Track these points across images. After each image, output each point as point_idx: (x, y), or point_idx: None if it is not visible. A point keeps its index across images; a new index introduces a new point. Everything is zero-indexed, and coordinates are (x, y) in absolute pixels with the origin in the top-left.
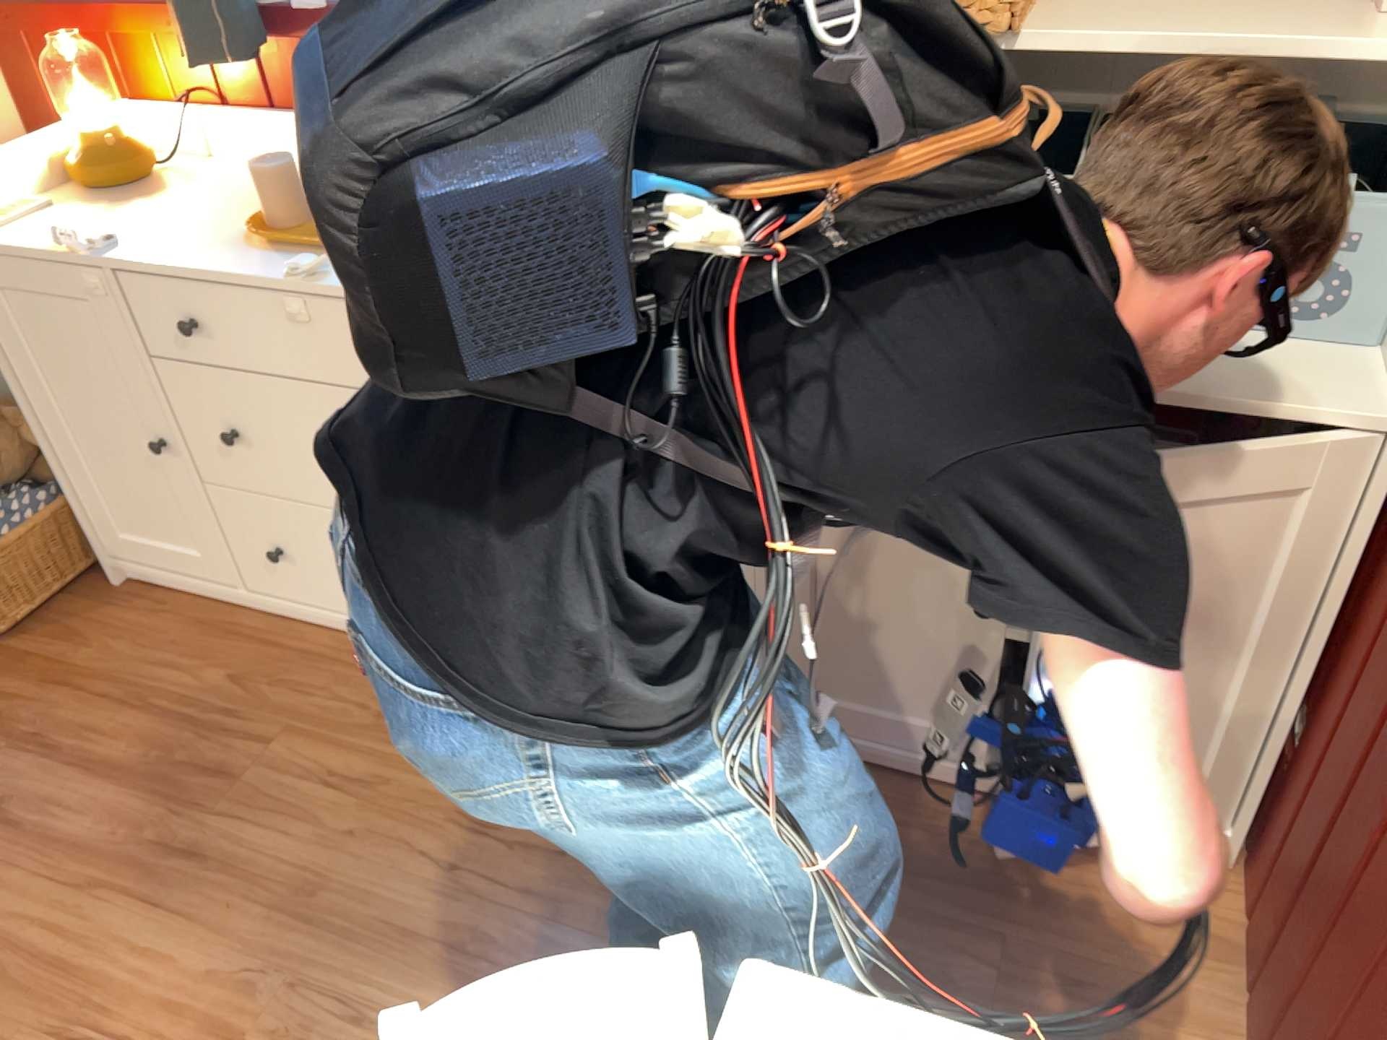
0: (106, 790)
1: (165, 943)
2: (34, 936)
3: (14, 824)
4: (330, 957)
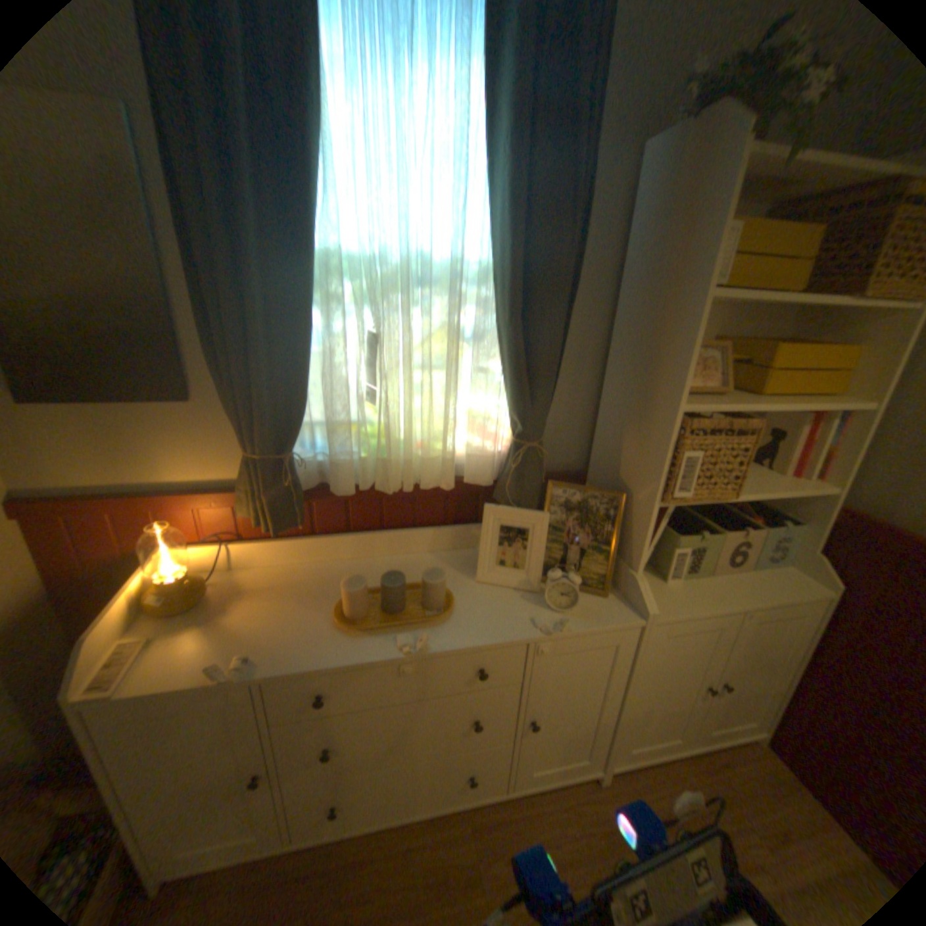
0: None
1: None
2: None
3: None
4: None
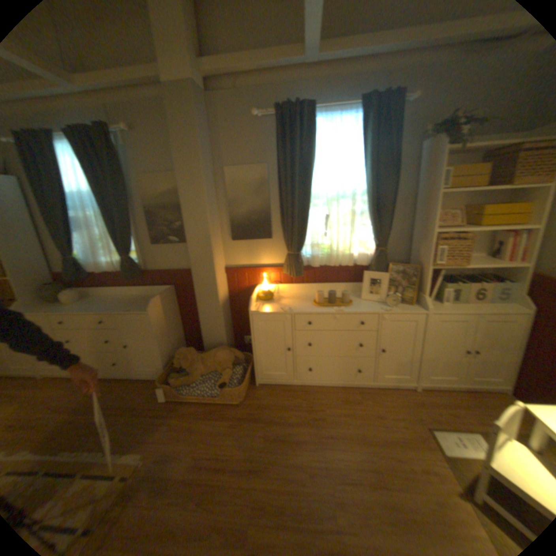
0: (296, 433)
1: (344, 462)
2: (313, 469)
3: (282, 446)
4: (382, 455)
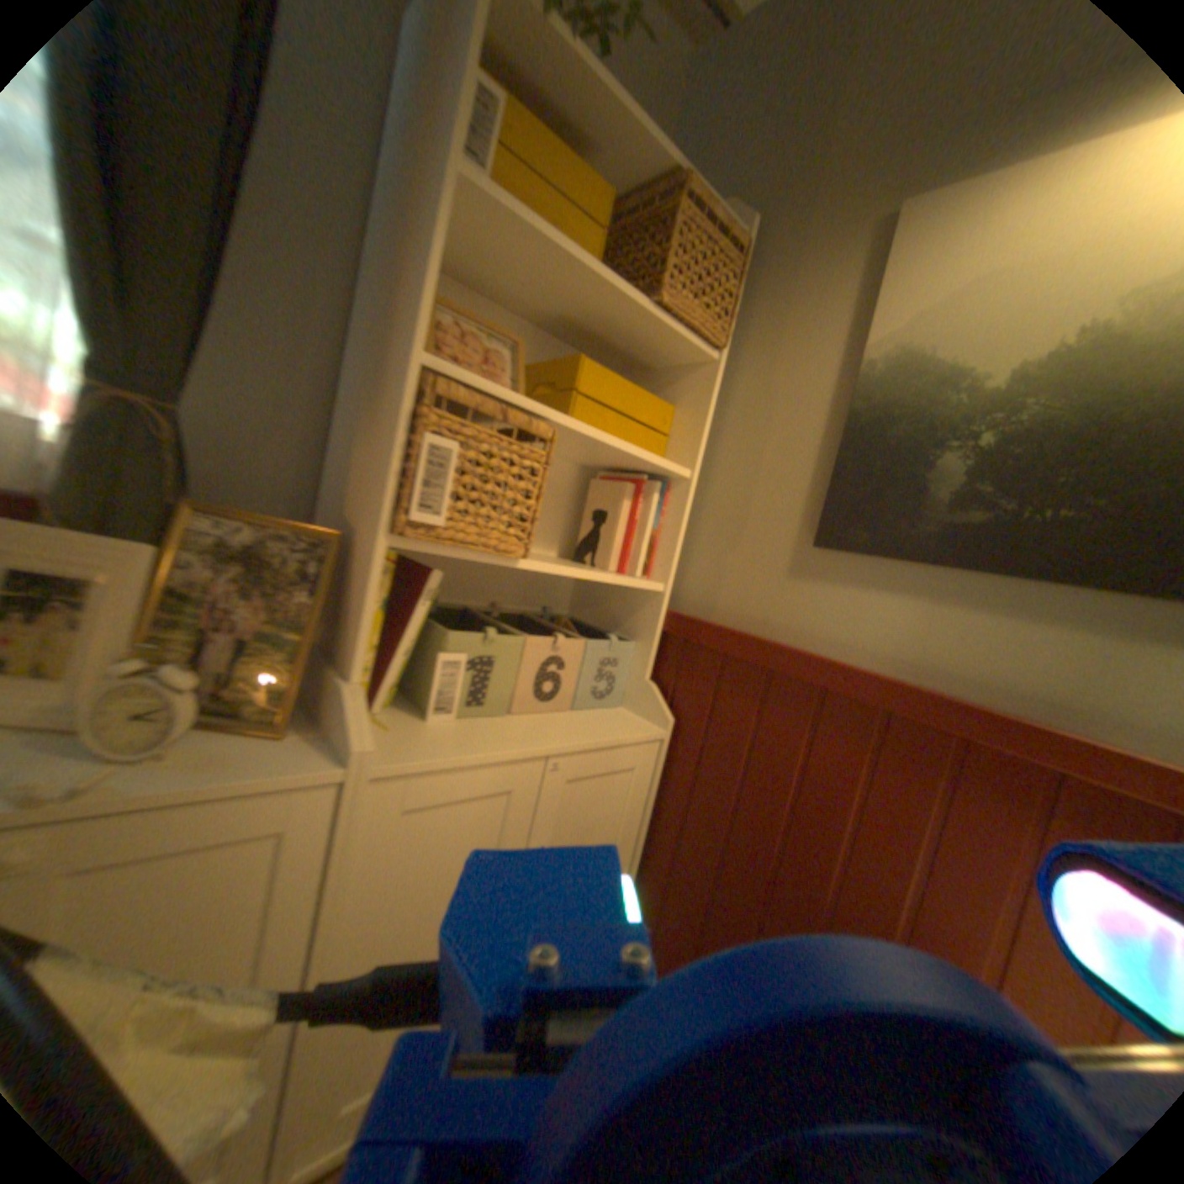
0: None
1: None
2: None
3: None
4: None
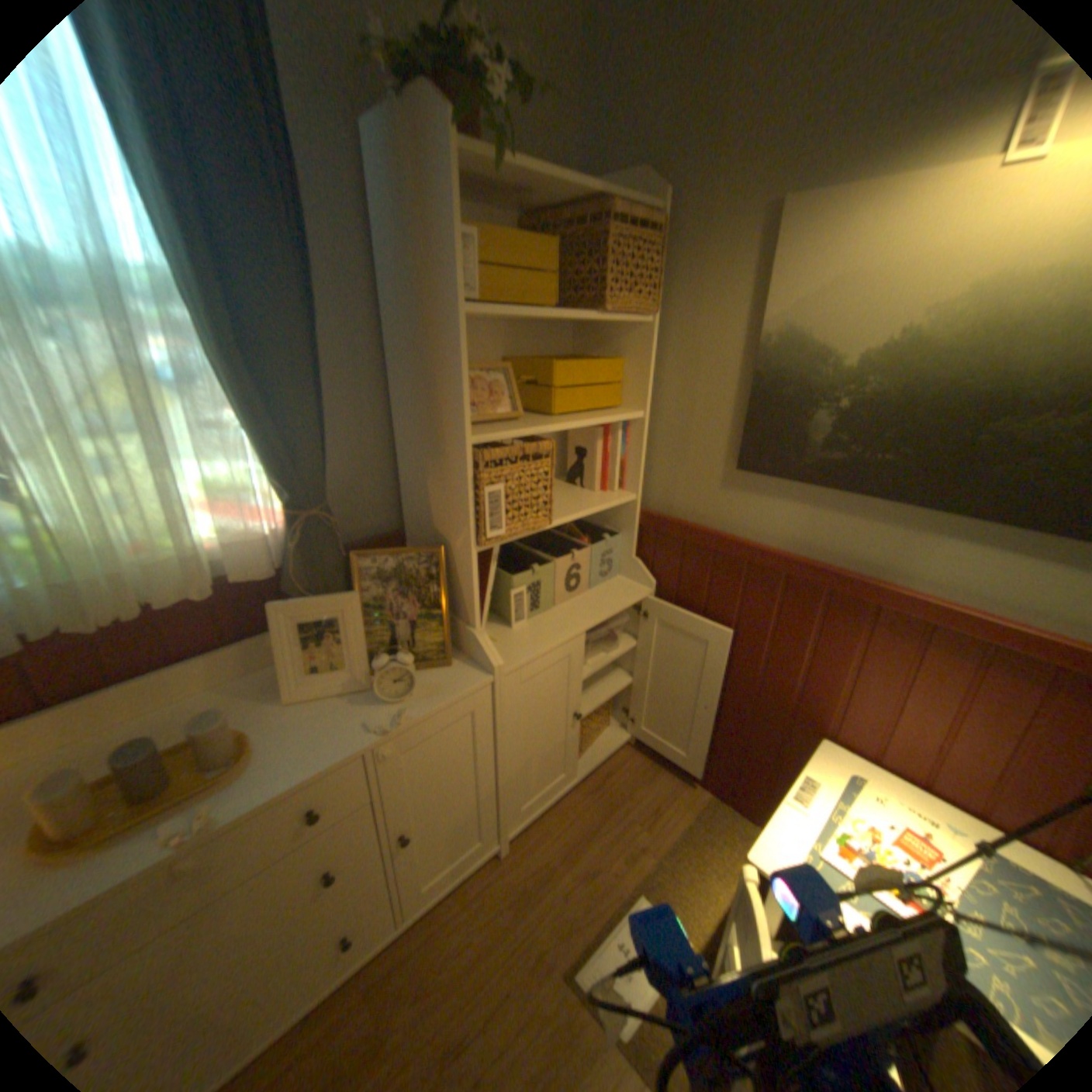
0: None
1: None
2: None
3: None
4: None
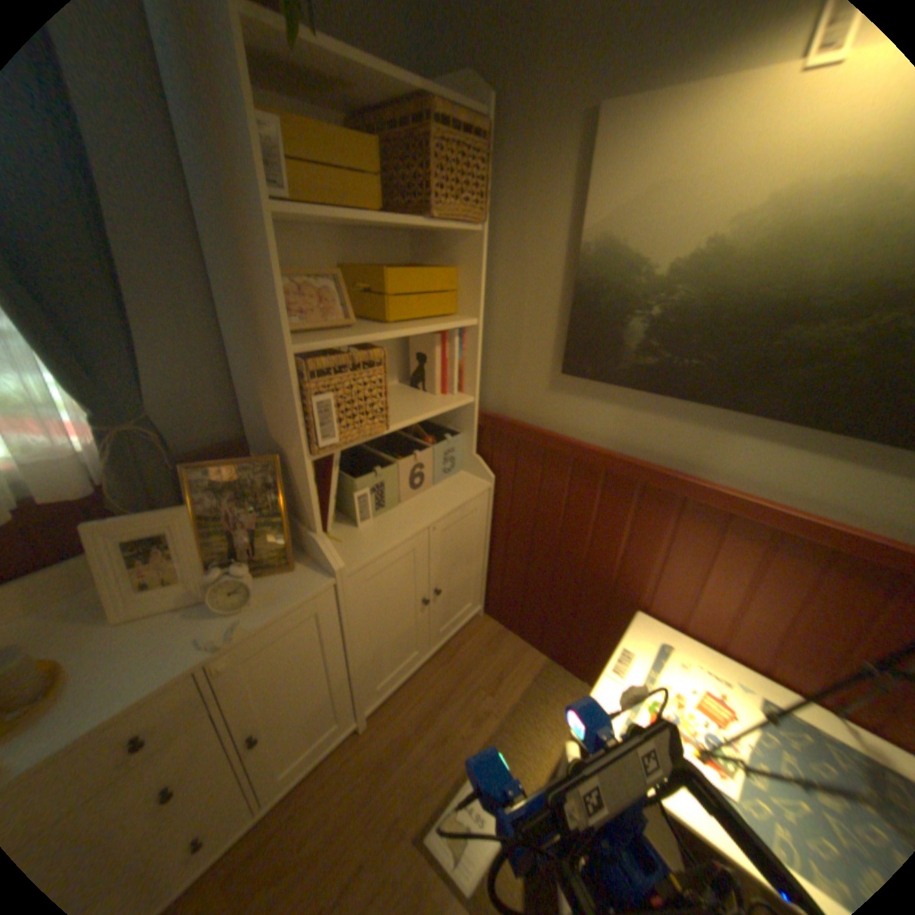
0: None
1: None
2: None
3: None
4: None
